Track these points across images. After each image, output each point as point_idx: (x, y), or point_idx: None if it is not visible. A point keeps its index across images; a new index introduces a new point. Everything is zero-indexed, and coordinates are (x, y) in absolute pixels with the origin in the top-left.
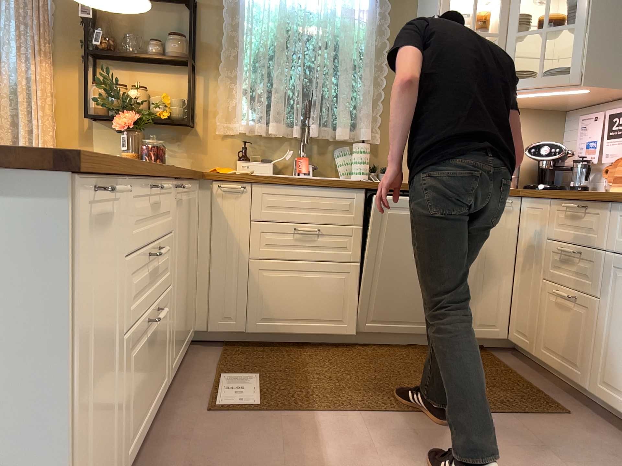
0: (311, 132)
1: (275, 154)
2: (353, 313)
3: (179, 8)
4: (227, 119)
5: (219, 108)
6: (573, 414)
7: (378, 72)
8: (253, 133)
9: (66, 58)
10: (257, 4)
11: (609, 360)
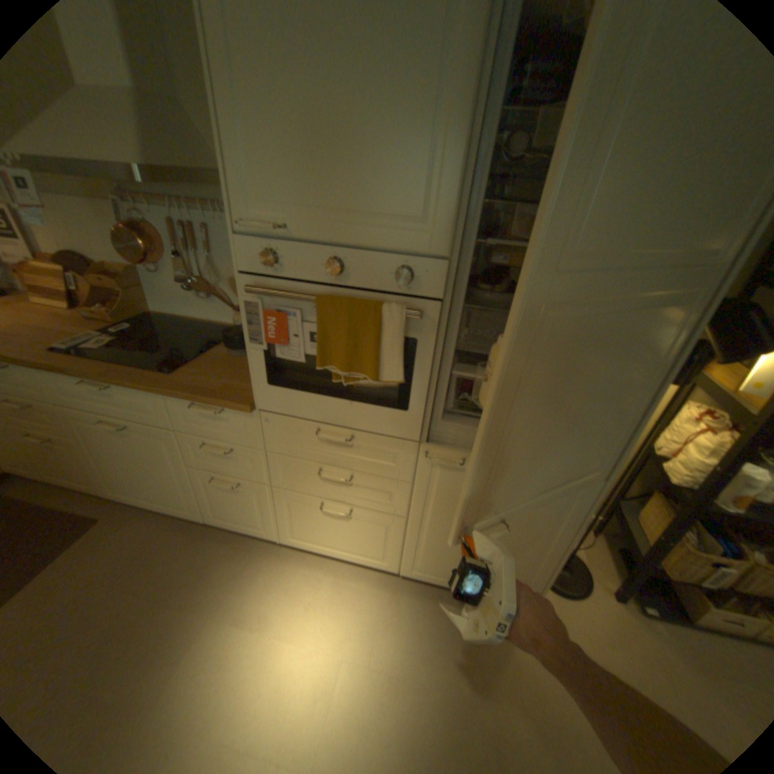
0: None
1: None
2: None
3: None
4: None
5: None
6: (99, 518)
7: None
8: None
9: None
10: None
11: (105, 478)
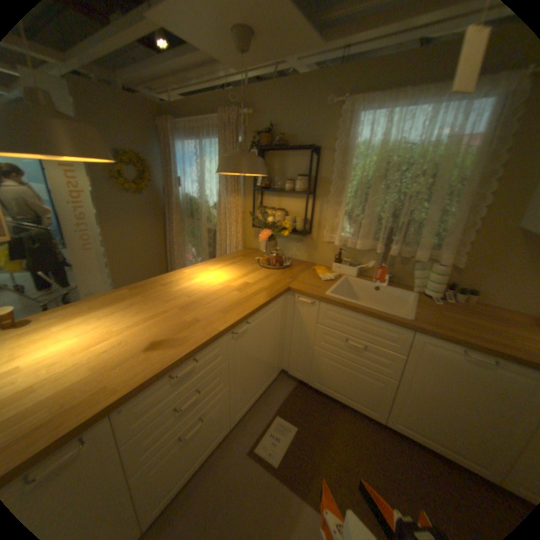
0: (392, 252)
1: (364, 259)
2: (387, 411)
3: (308, 151)
4: (332, 231)
5: (326, 224)
6: None
7: (480, 198)
8: (347, 244)
9: (249, 189)
10: (365, 142)
11: None
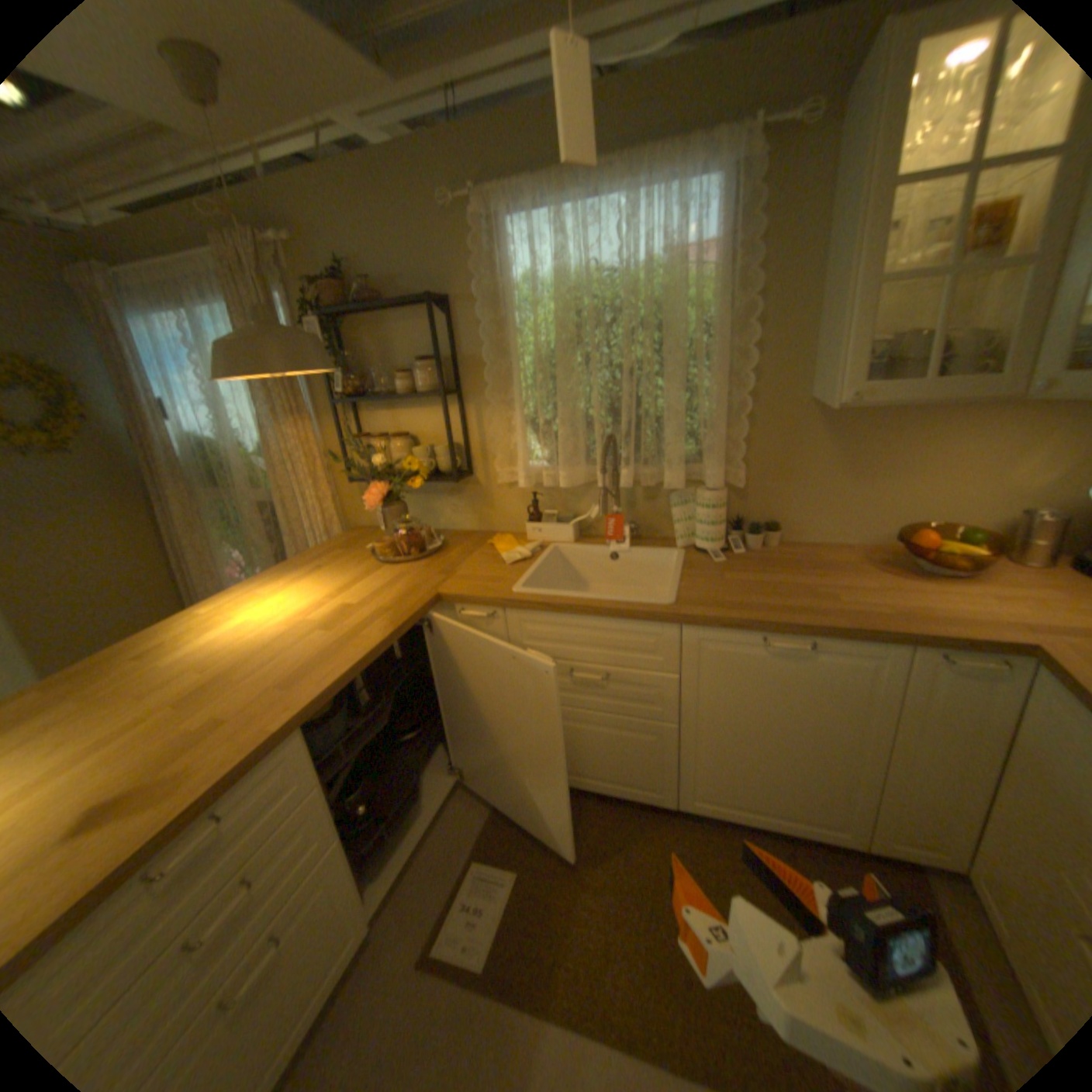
0: (621, 482)
1: (580, 504)
2: (671, 784)
3: (425, 309)
4: (510, 461)
5: (494, 450)
6: None
7: (741, 358)
8: (543, 481)
9: (323, 403)
10: (525, 277)
11: None
